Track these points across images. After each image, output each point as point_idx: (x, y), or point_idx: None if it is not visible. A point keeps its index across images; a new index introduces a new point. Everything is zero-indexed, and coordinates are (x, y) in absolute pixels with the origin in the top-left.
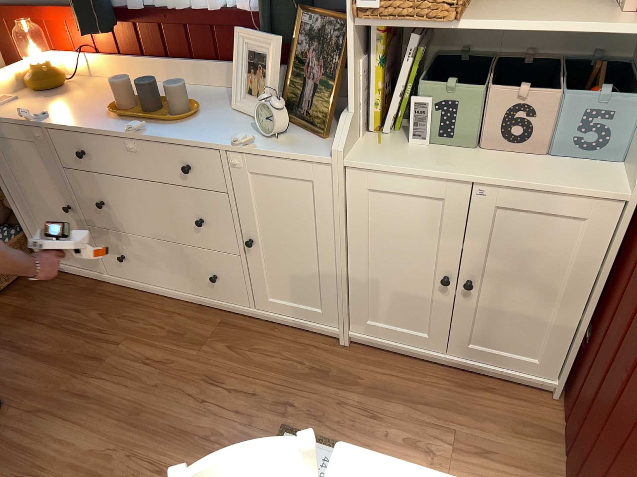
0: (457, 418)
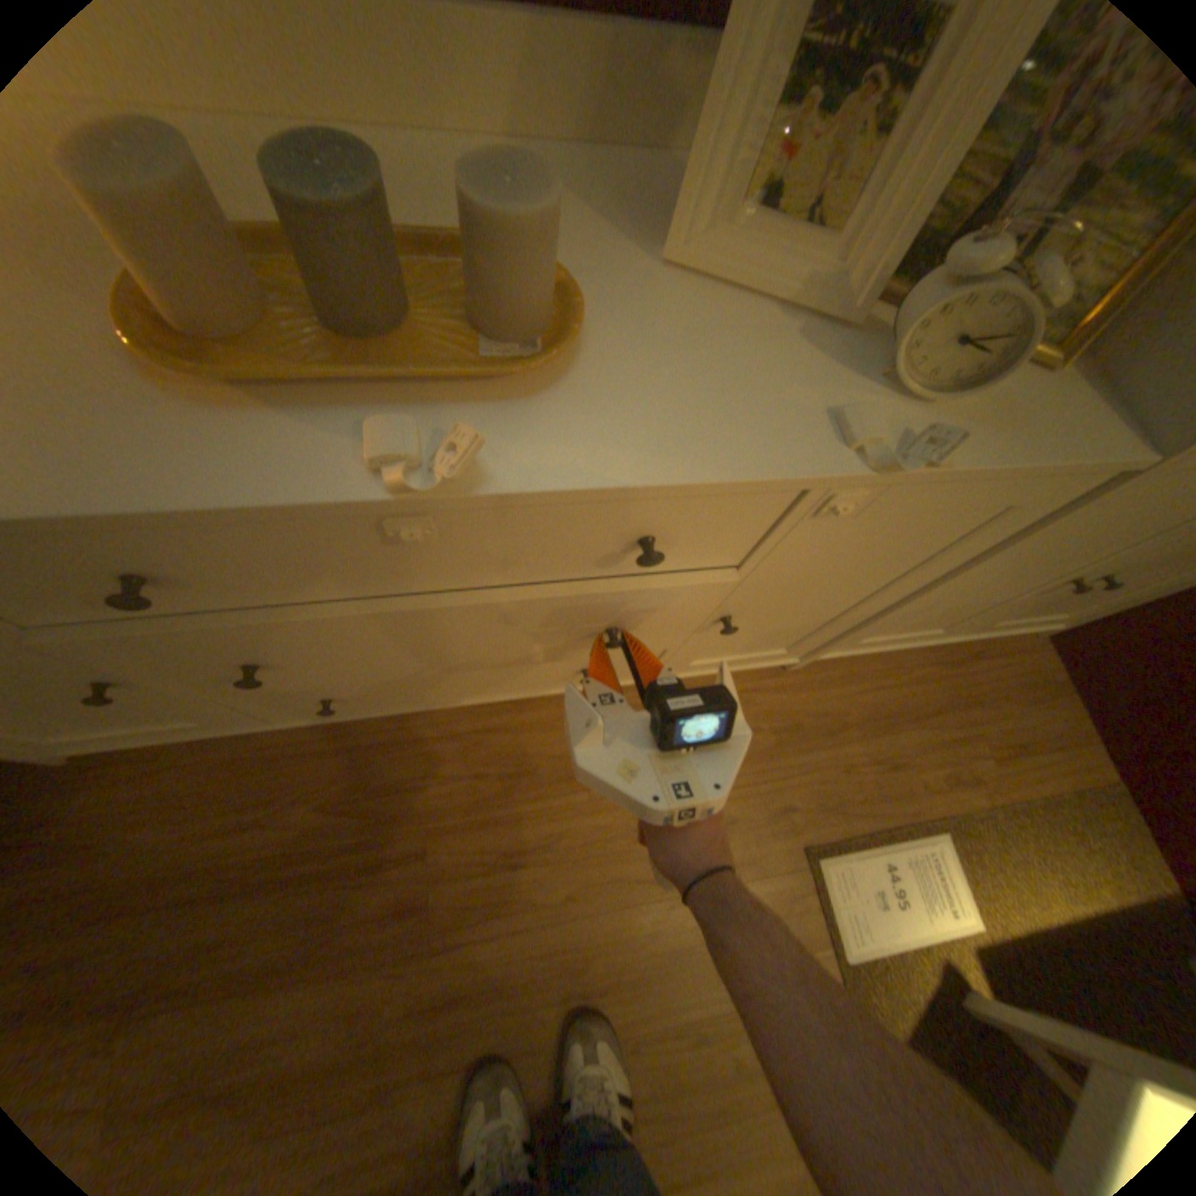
0: (979, 722)
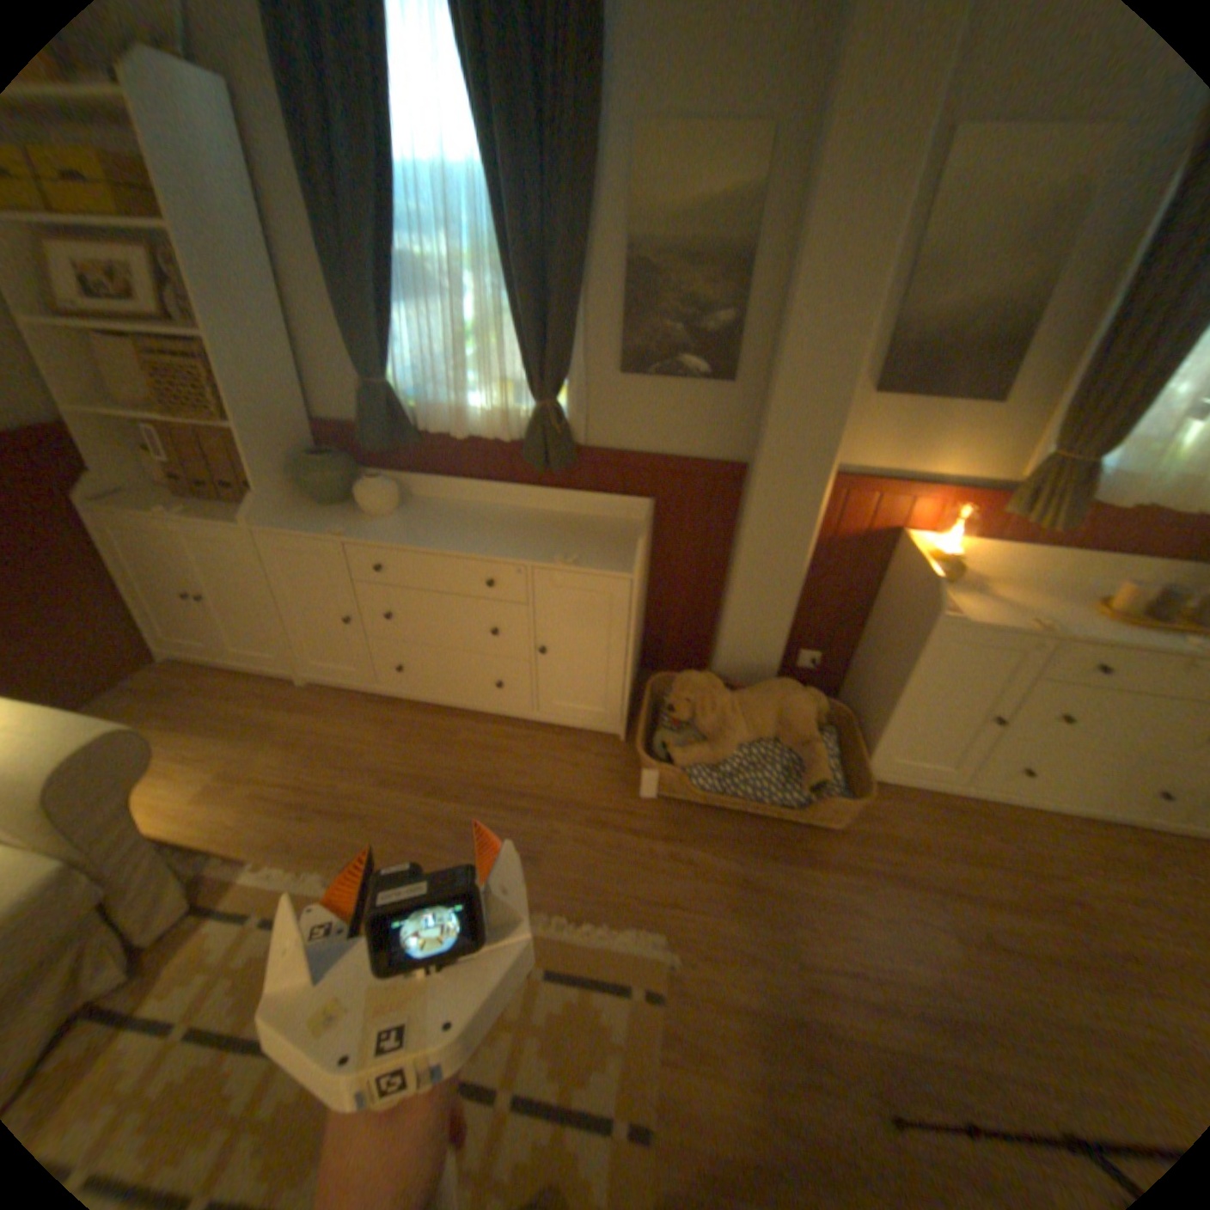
0: None
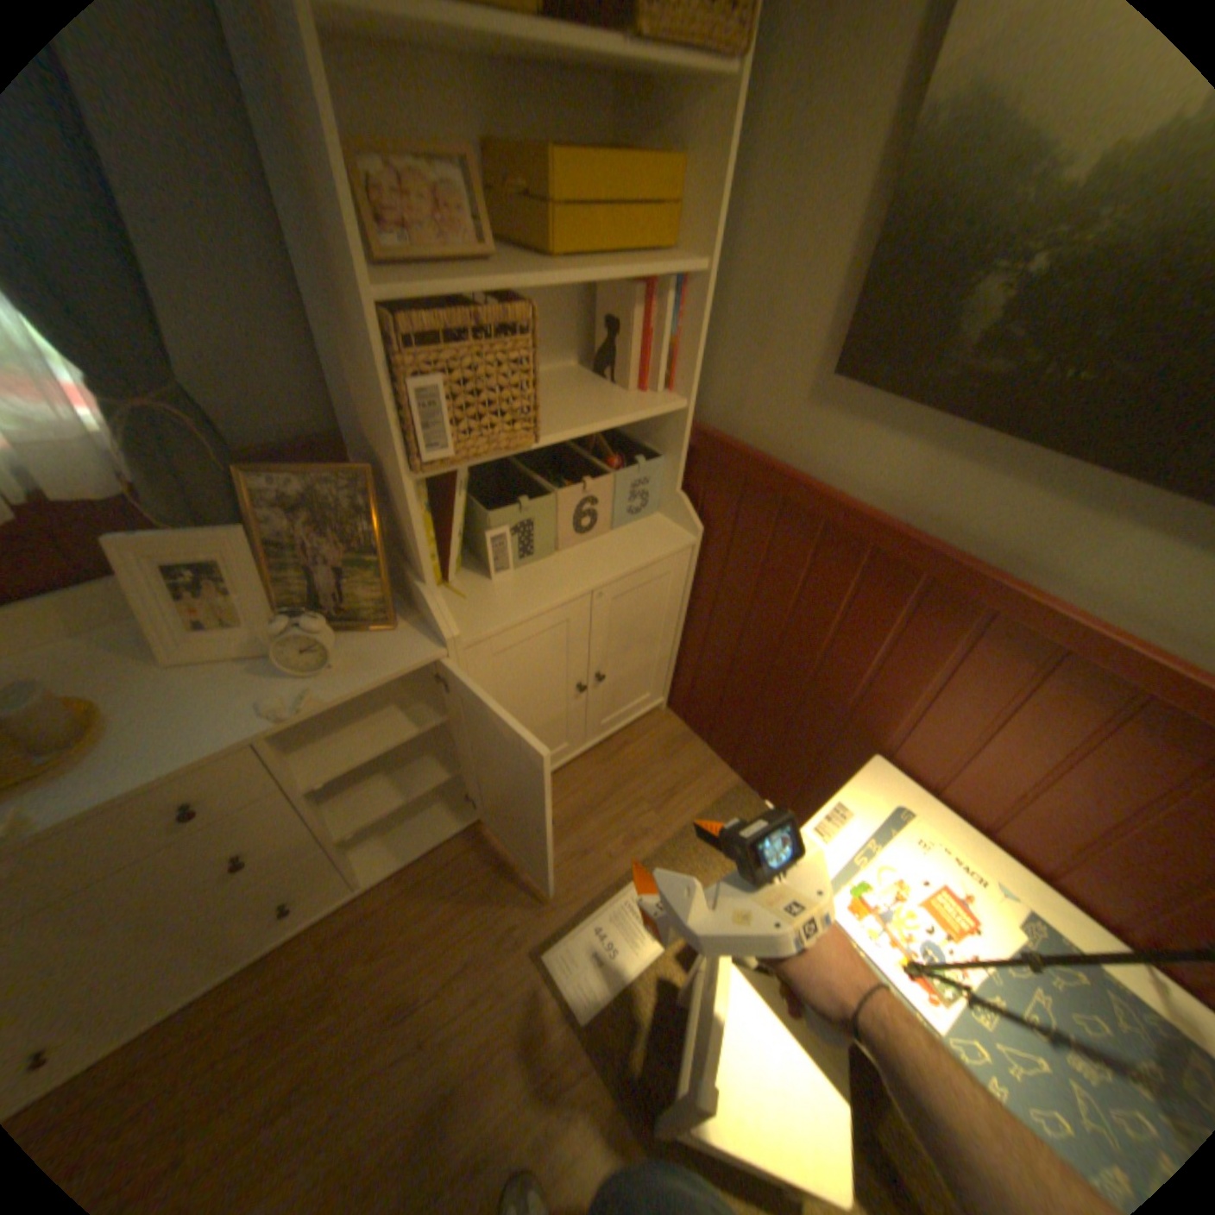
0: (635, 790)
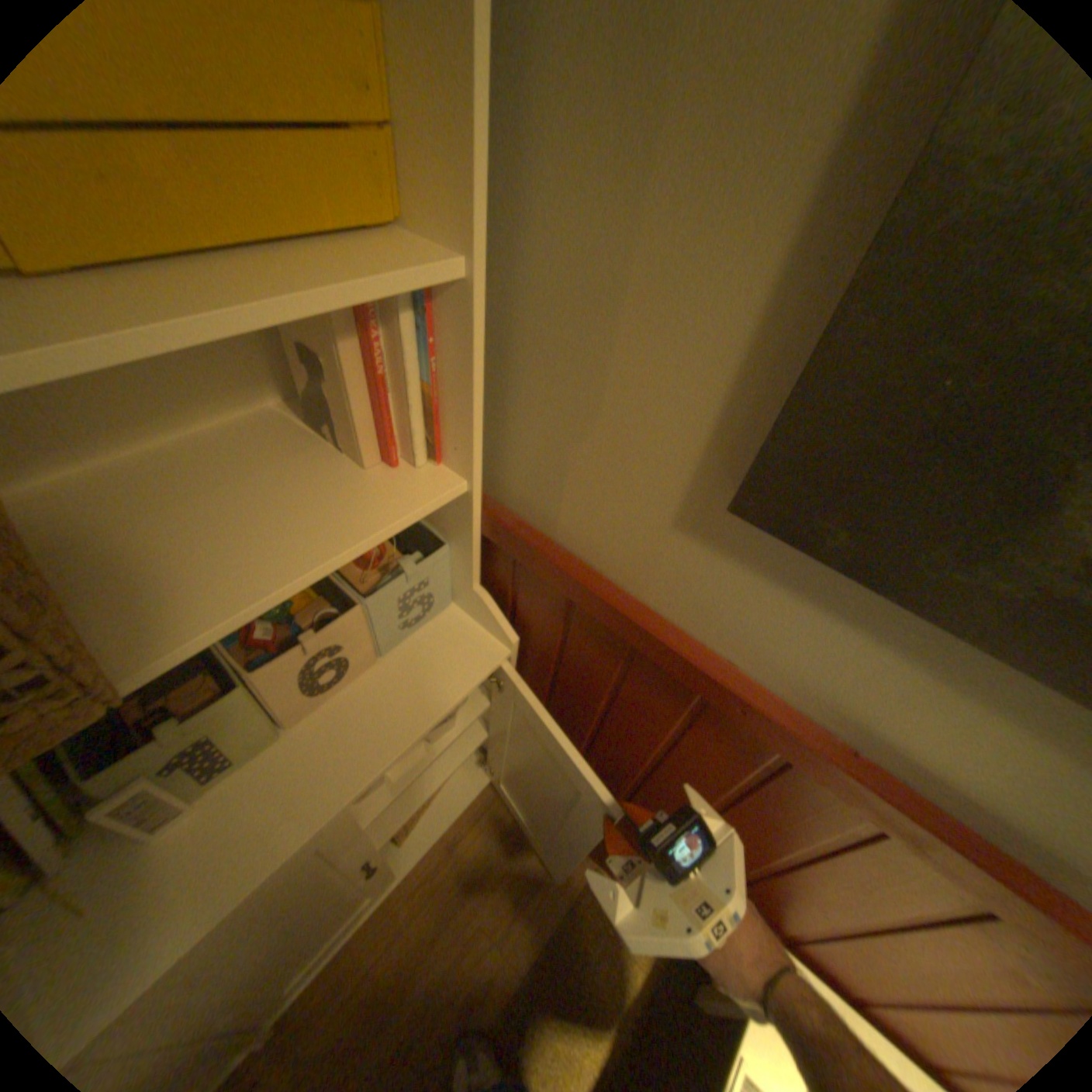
0: (470, 916)
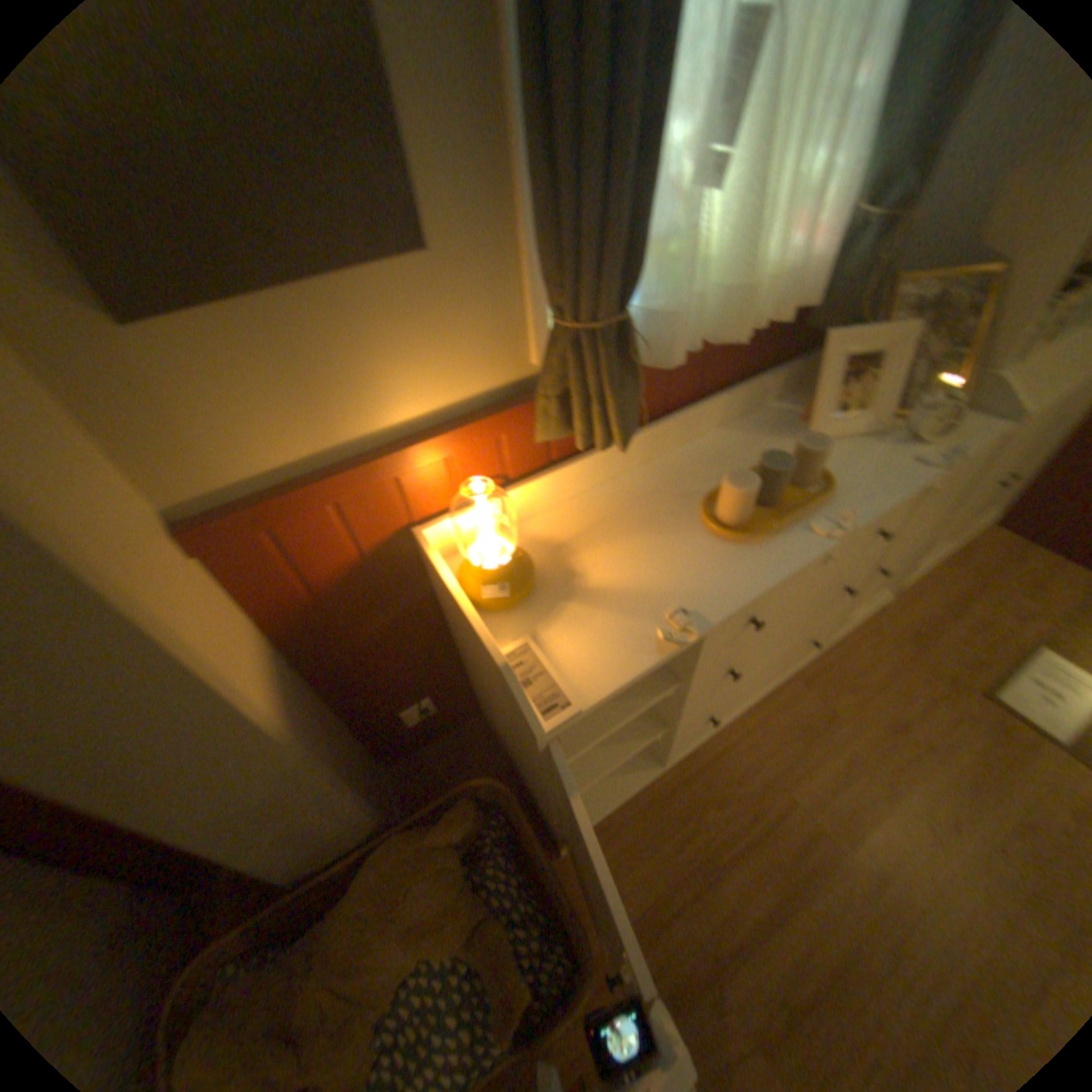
0: (1000, 583)
